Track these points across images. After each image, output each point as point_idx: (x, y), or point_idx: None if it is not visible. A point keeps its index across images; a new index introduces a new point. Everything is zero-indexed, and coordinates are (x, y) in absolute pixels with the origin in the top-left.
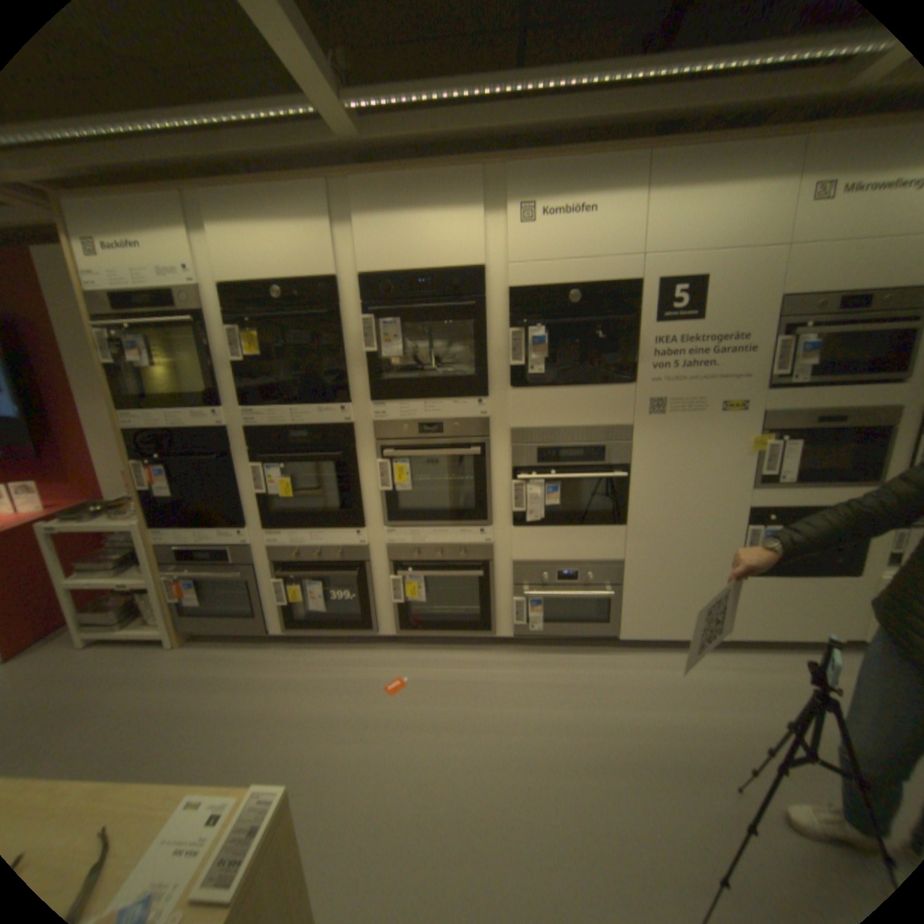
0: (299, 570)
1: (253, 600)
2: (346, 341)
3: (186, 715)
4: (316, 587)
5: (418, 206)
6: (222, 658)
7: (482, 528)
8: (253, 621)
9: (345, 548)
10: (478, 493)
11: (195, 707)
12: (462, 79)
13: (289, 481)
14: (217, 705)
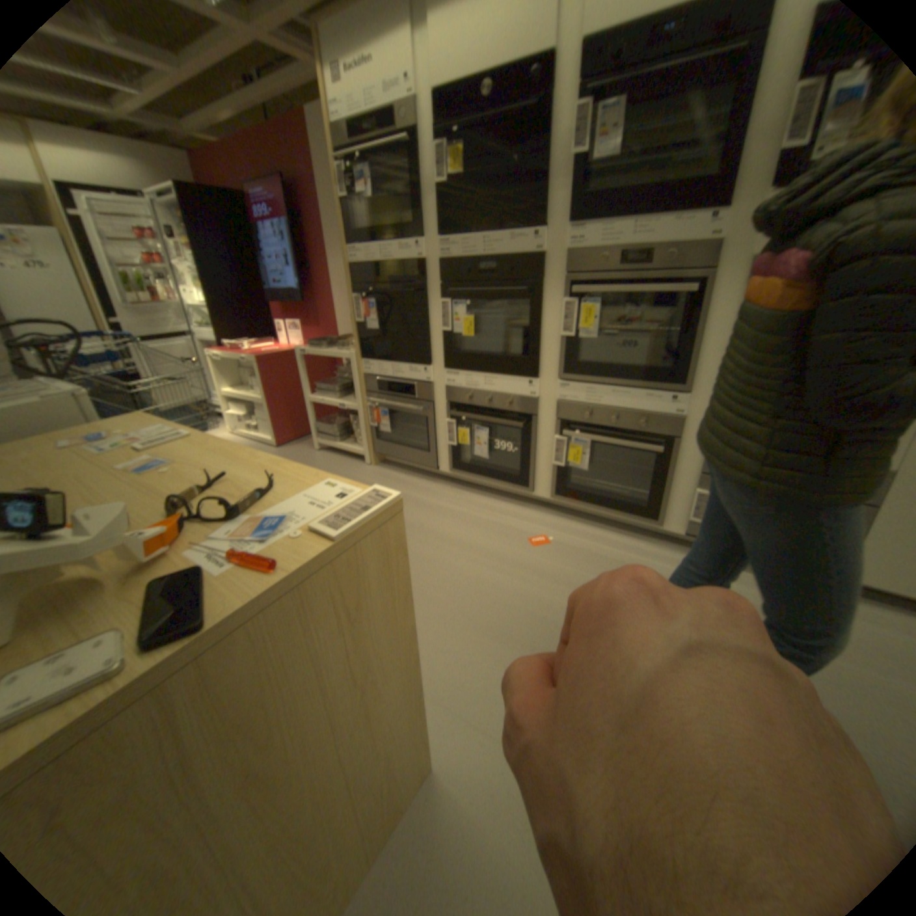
0: (470, 410)
1: (429, 433)
2: (554, 137)
3: None
4: (483, 430)
5: None
6: (402, 477)
7: (677, 390)
8: (428, 452)
9: (515, 393)
10: (683, 343)
11: None
12: None
13: (472, 315)
14: None
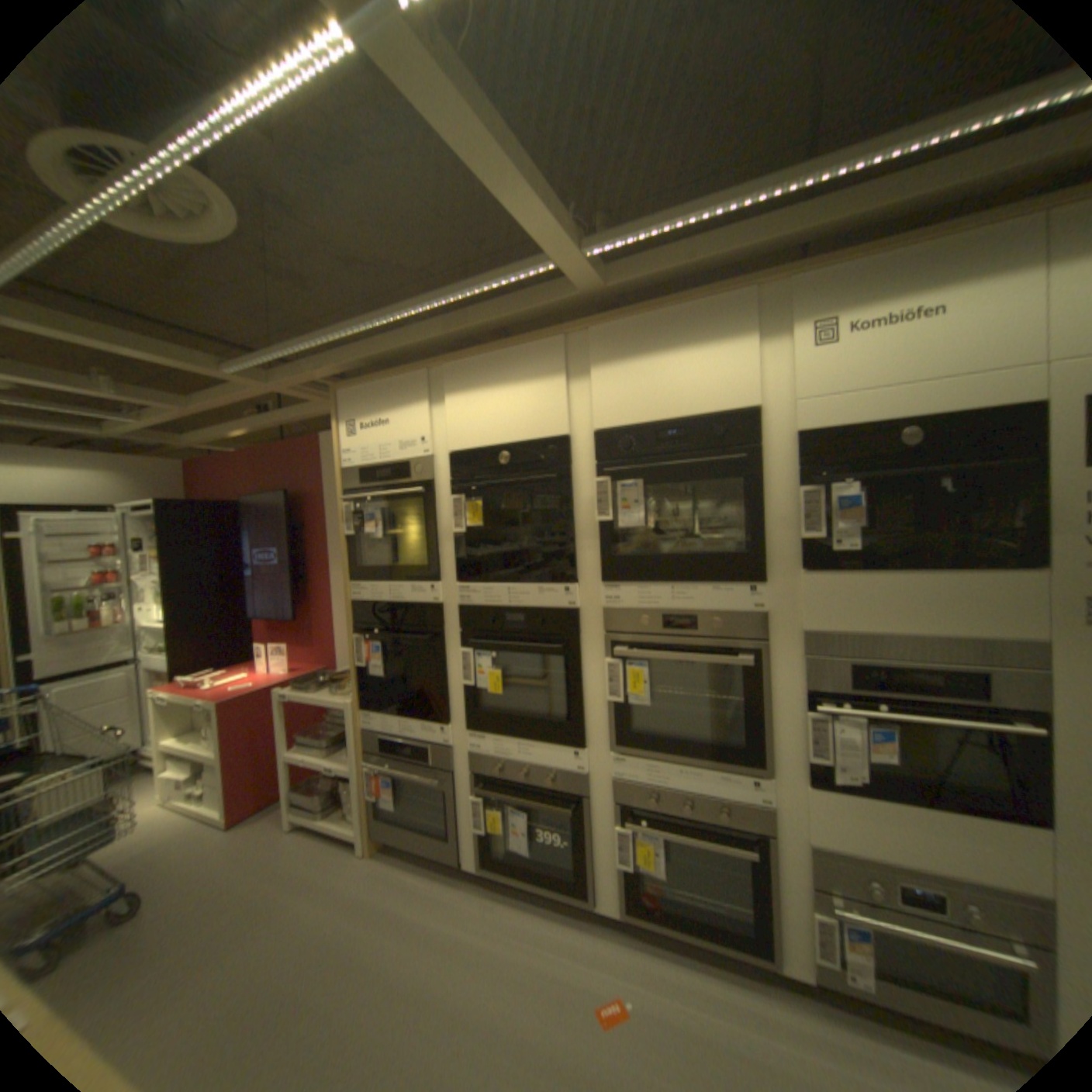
0: (502, 790)
1: (449, 818)
2: (577, 507)
3: (356, 959)
4: (520, 820)
5: (670, 345)
6: (408, 886)
7: (758, 780)
8: (447, 846)
9: (559, 772)
10: (753, 724)
11: (368, 951)
12: (728, 191)
13: (500, 673)
14: (390, 957)
